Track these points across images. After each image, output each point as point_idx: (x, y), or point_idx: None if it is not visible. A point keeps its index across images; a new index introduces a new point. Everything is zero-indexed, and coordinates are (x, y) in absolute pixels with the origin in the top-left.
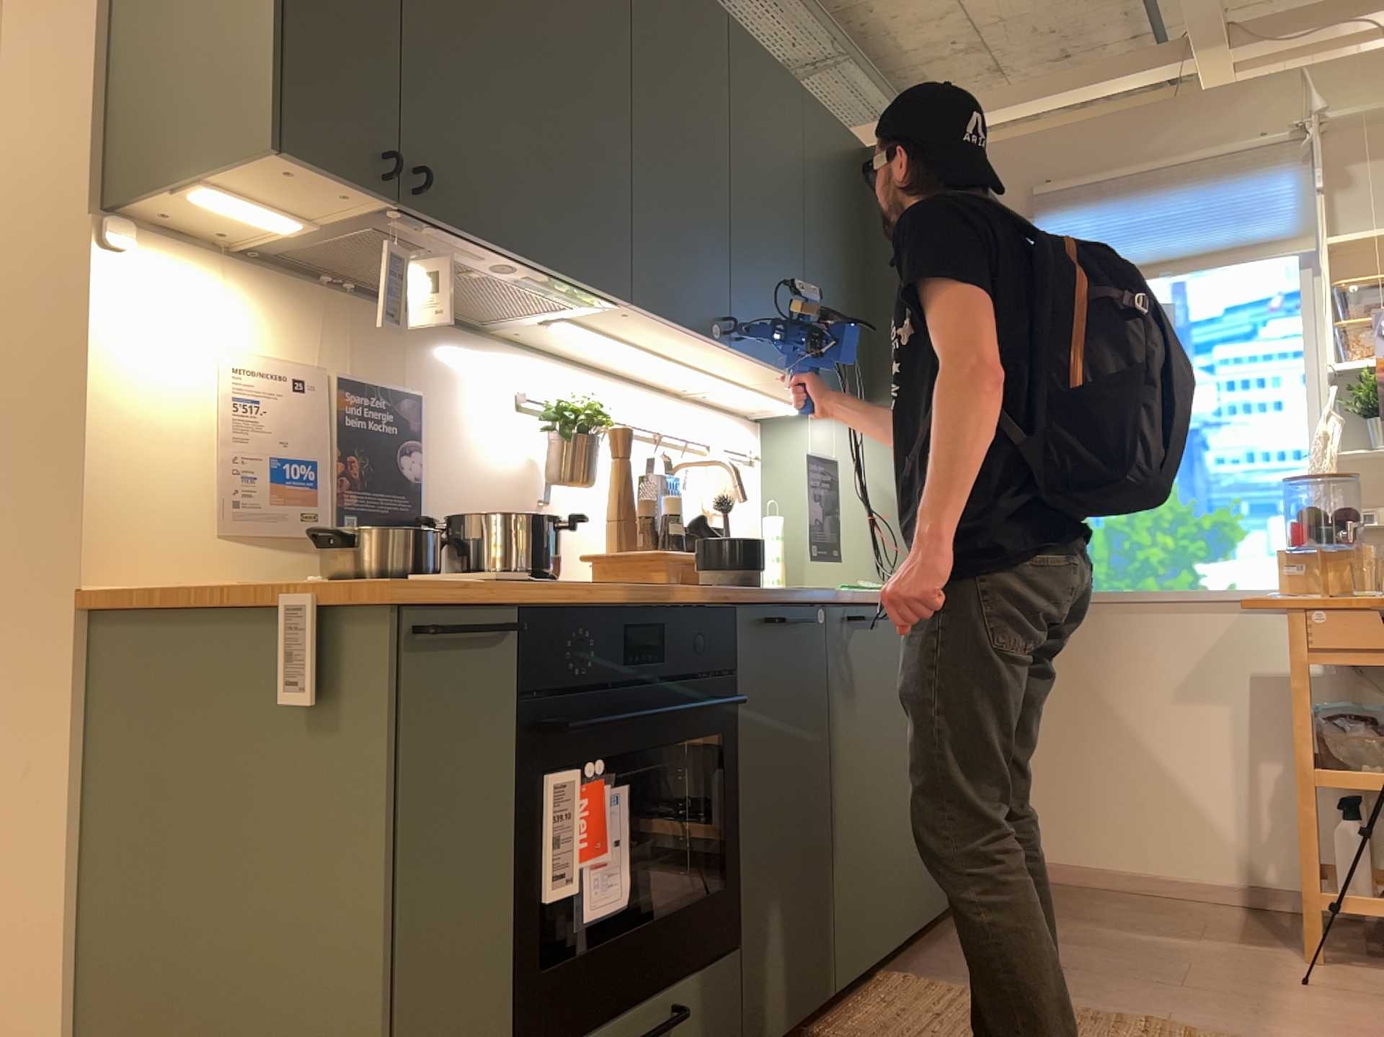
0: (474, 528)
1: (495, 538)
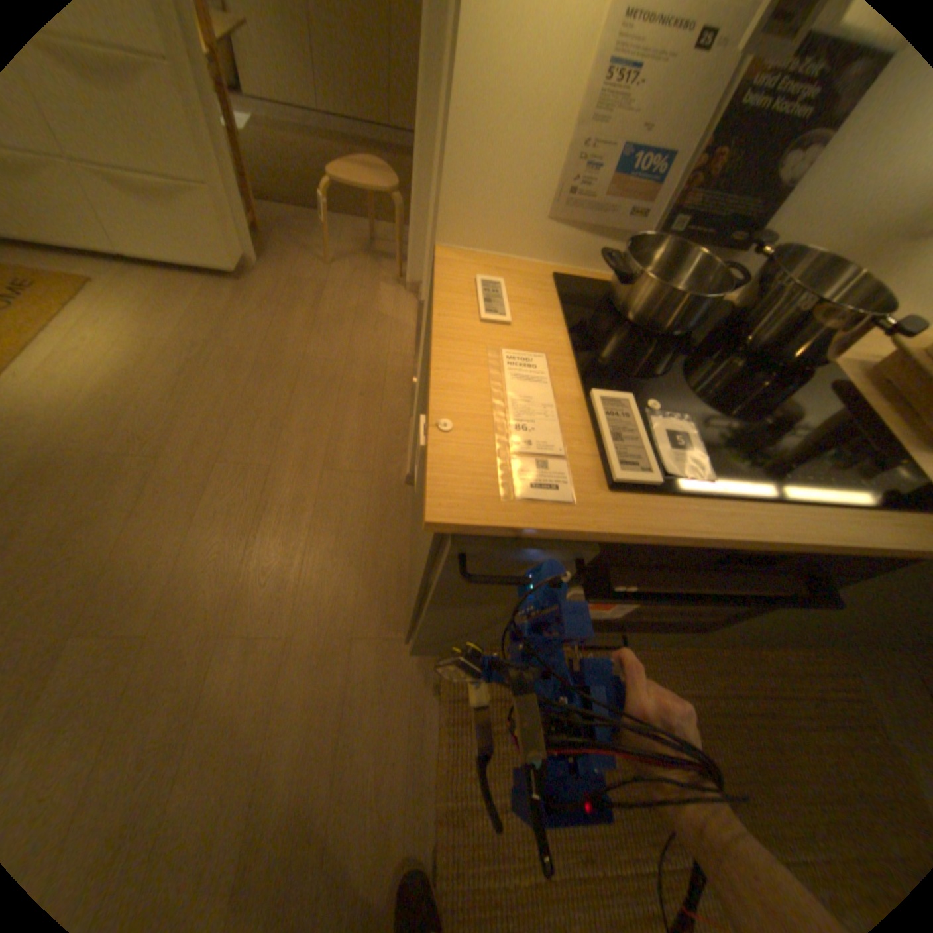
0: (781, 284)
1: (788, 308)
